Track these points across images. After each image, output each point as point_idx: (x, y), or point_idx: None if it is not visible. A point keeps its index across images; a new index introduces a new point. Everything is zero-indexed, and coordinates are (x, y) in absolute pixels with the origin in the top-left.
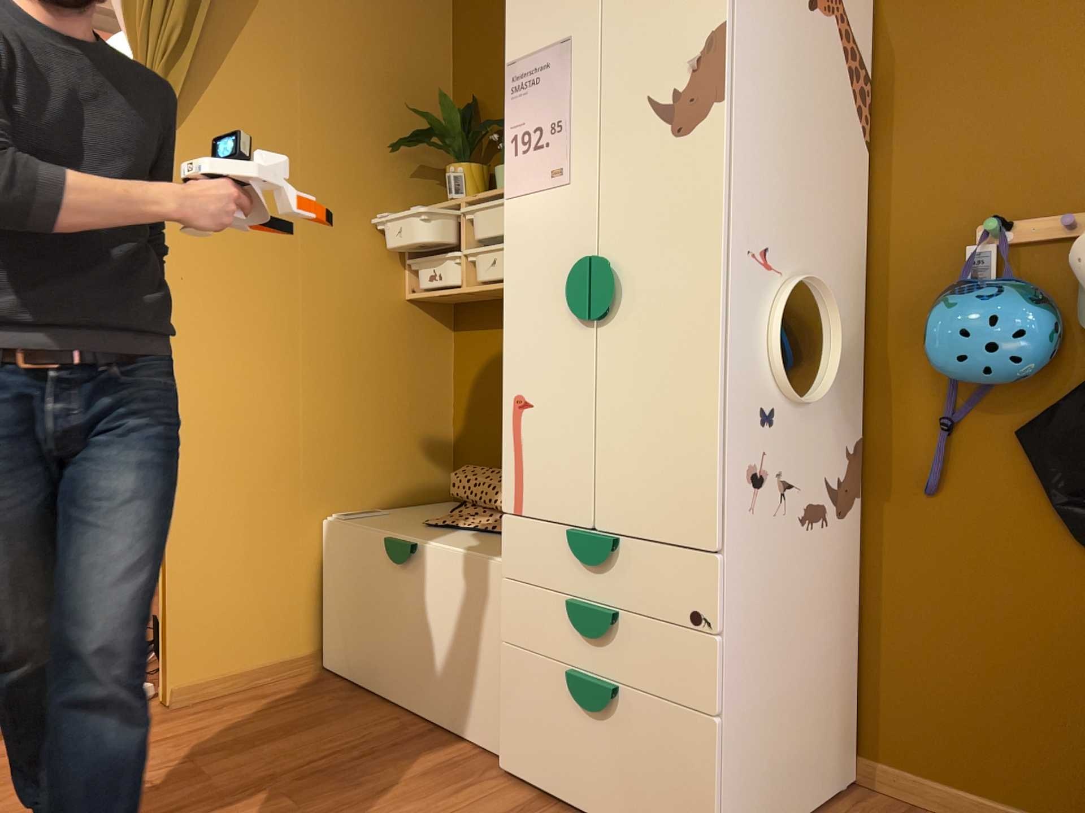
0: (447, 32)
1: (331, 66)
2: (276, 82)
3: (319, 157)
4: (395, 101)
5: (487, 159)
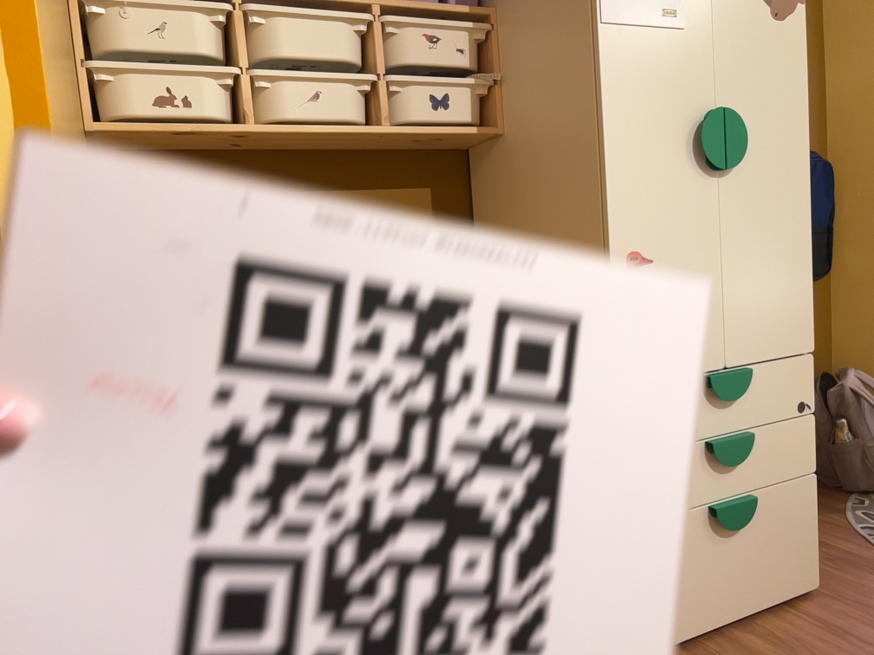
0: None
1: None
2: None
3: None
4: None
5: None
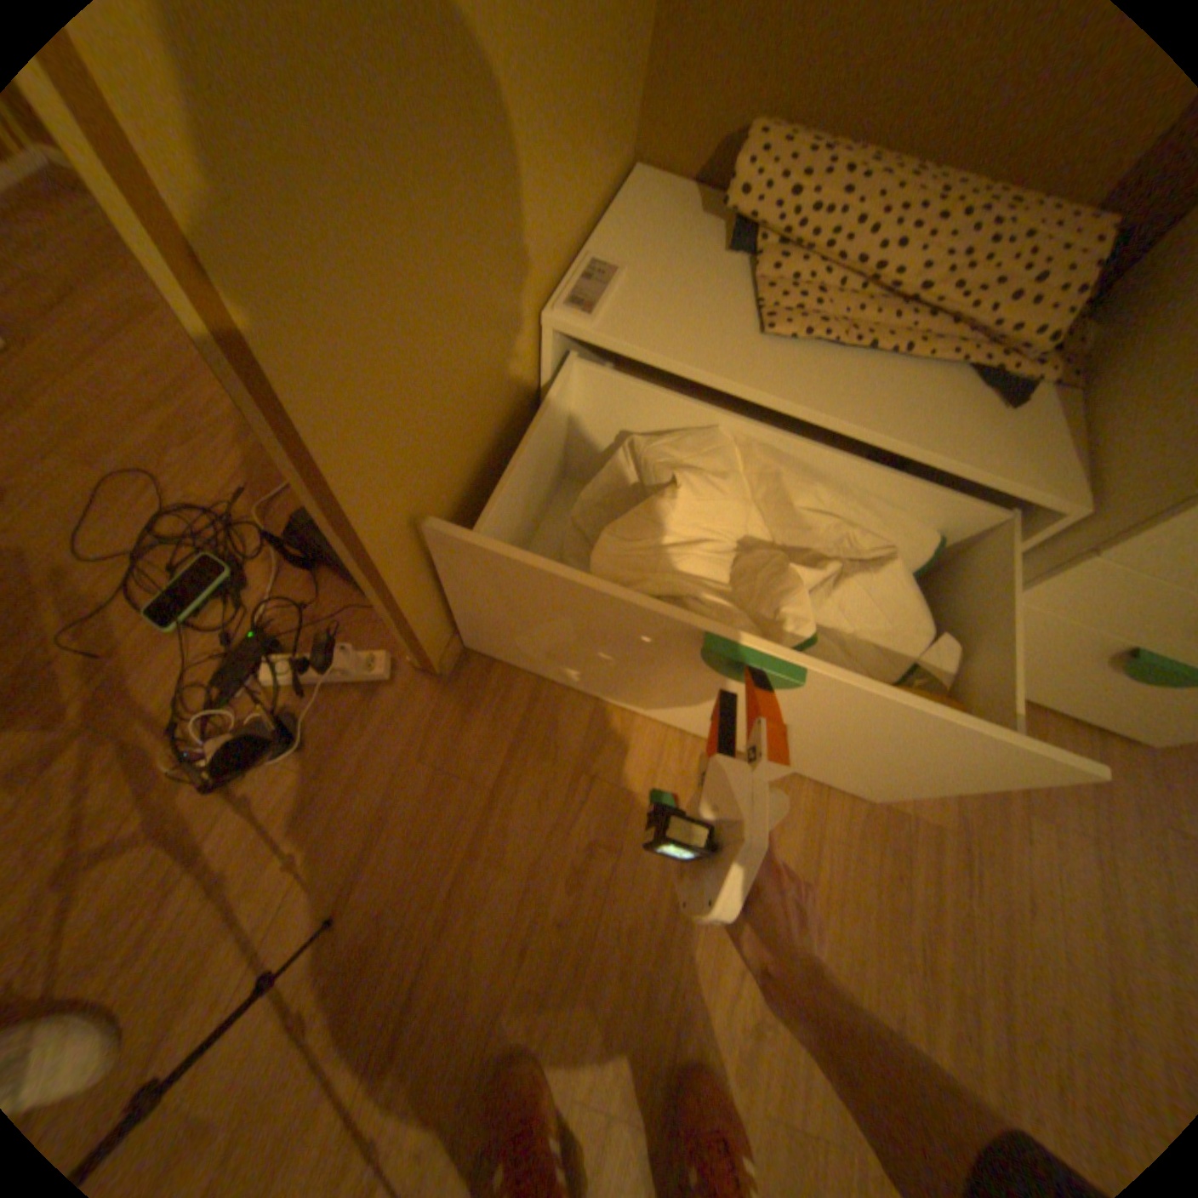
0: None
1: None
2: None
3: None
4: None
5: None
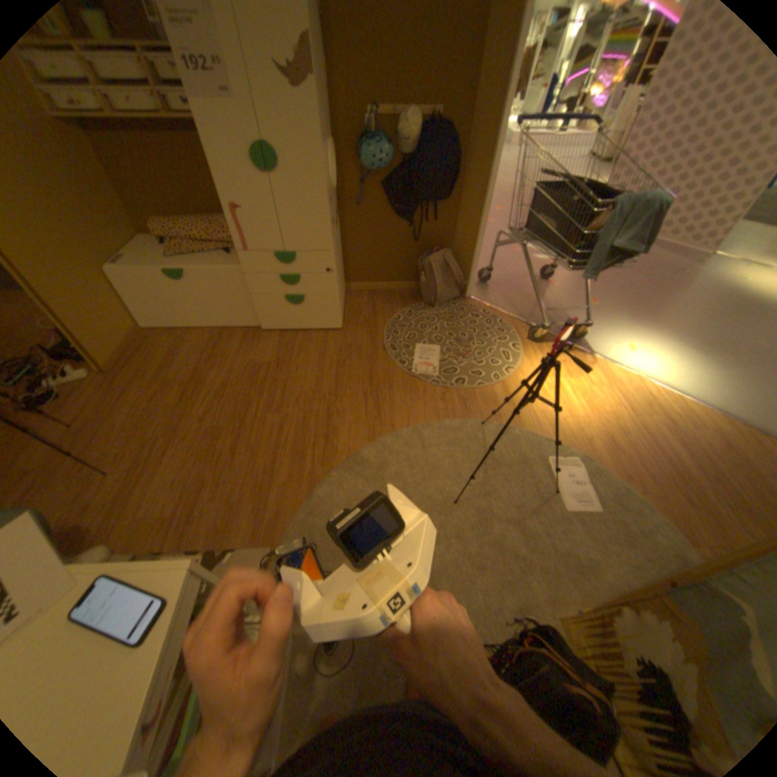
0: None
1: None
2: None
3: None
4: None
5: None
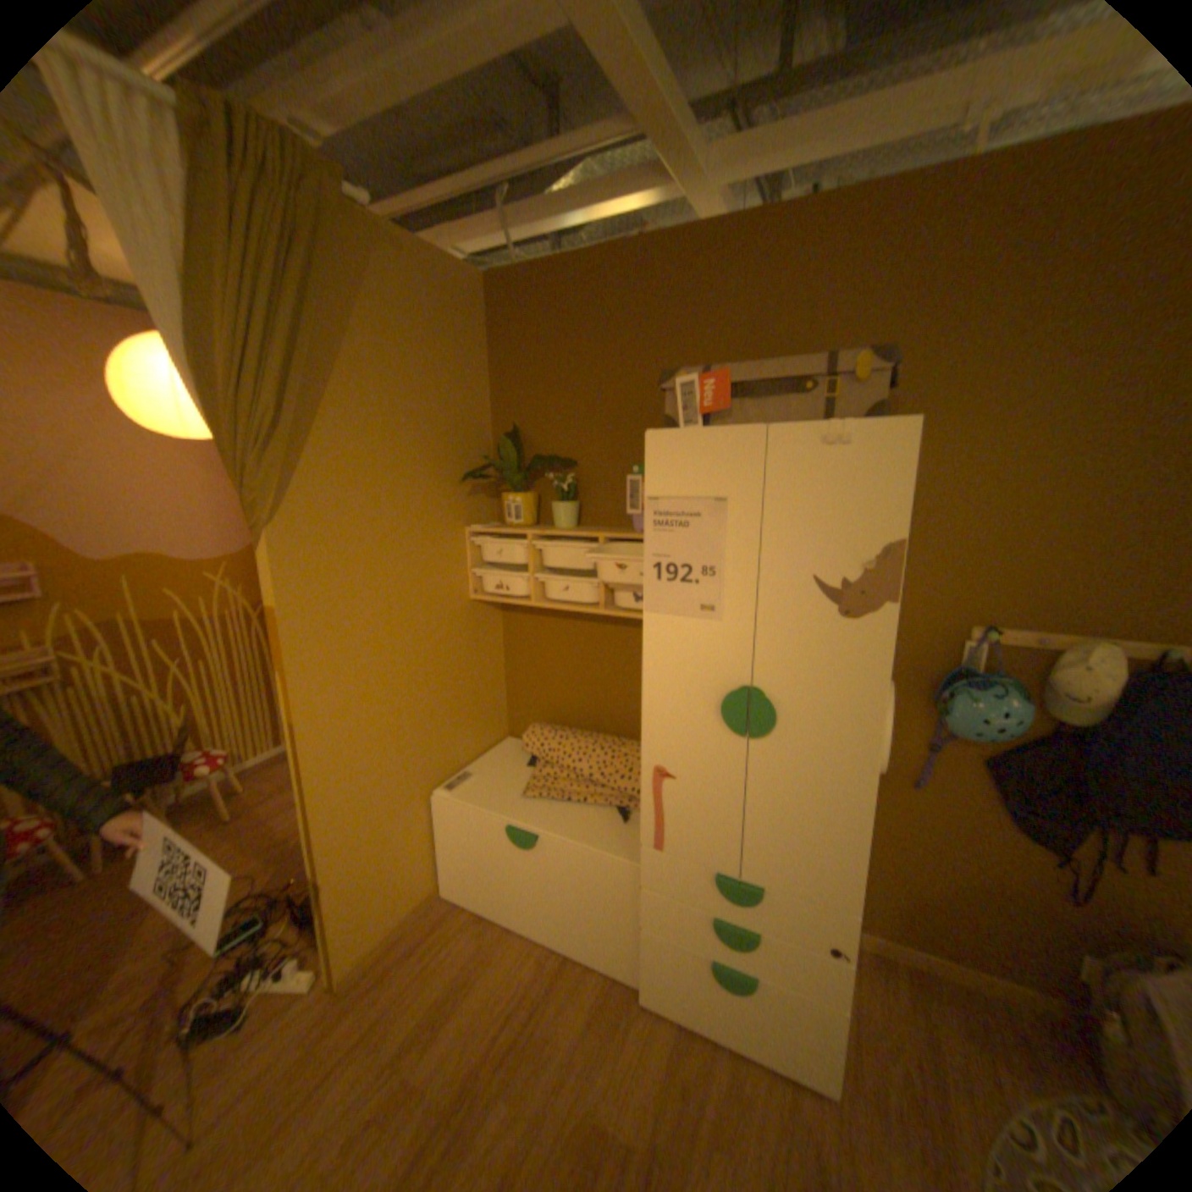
0: (483, 359)
1: (399, 411)
2: (356, 438)
3: (399, 501)
4: (451, 432)
5: (530, 481)
